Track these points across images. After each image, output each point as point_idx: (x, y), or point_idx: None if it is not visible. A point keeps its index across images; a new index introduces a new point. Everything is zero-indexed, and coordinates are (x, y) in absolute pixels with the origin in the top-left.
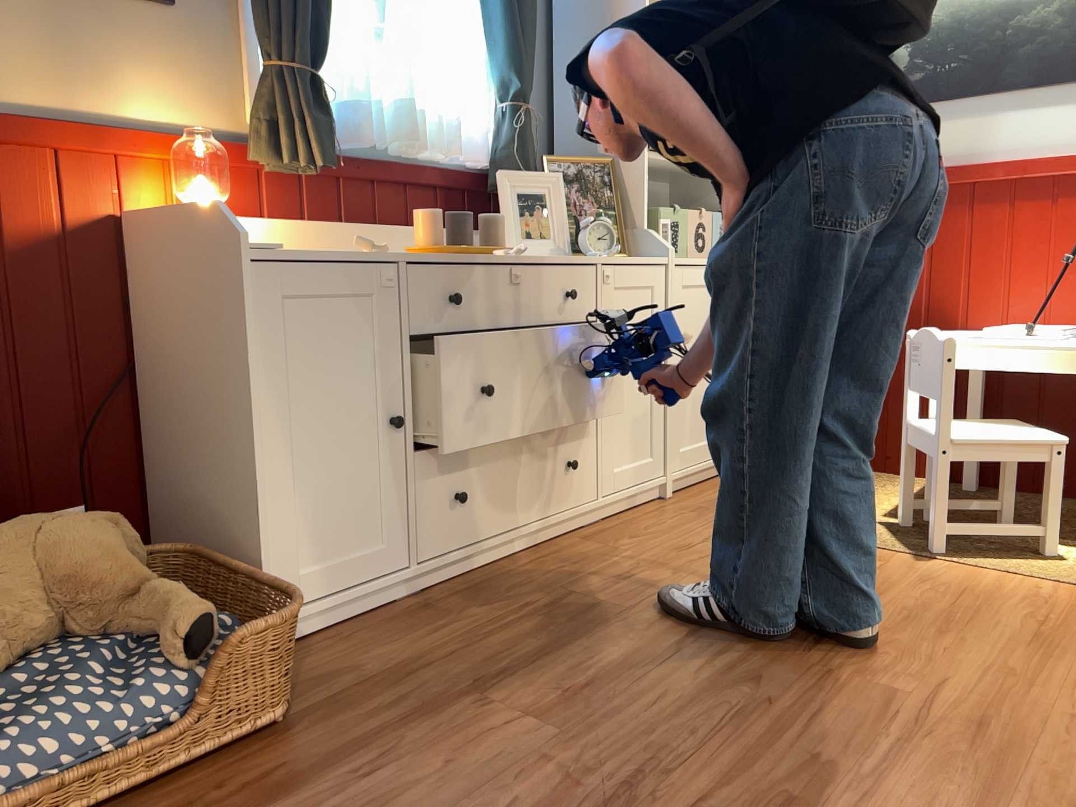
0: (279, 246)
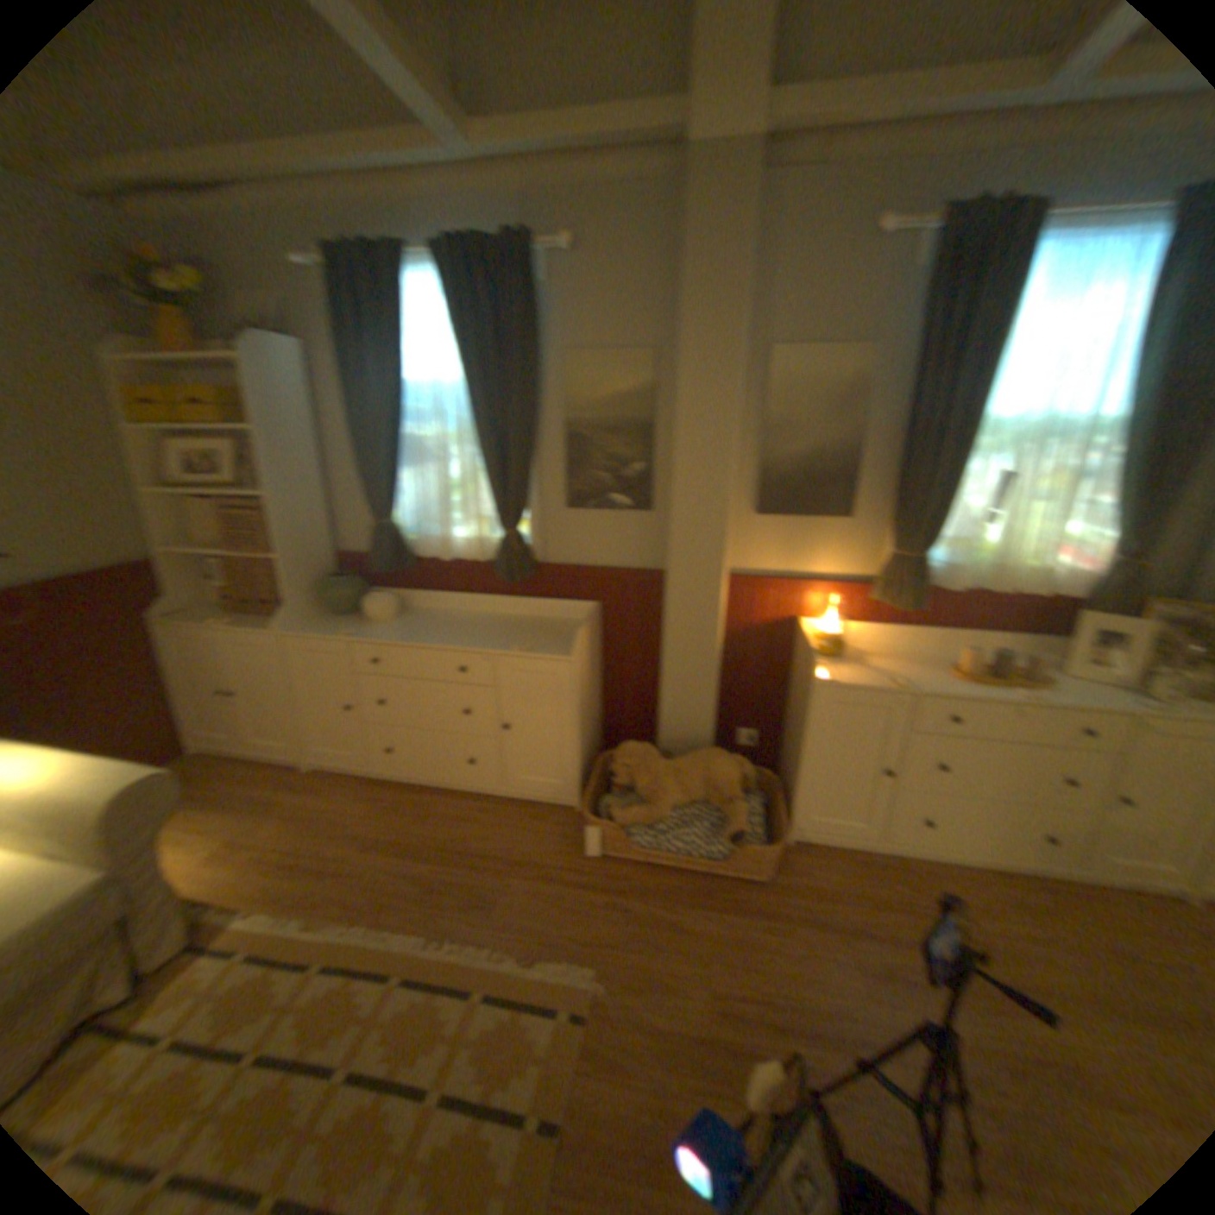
0: (834, 679)
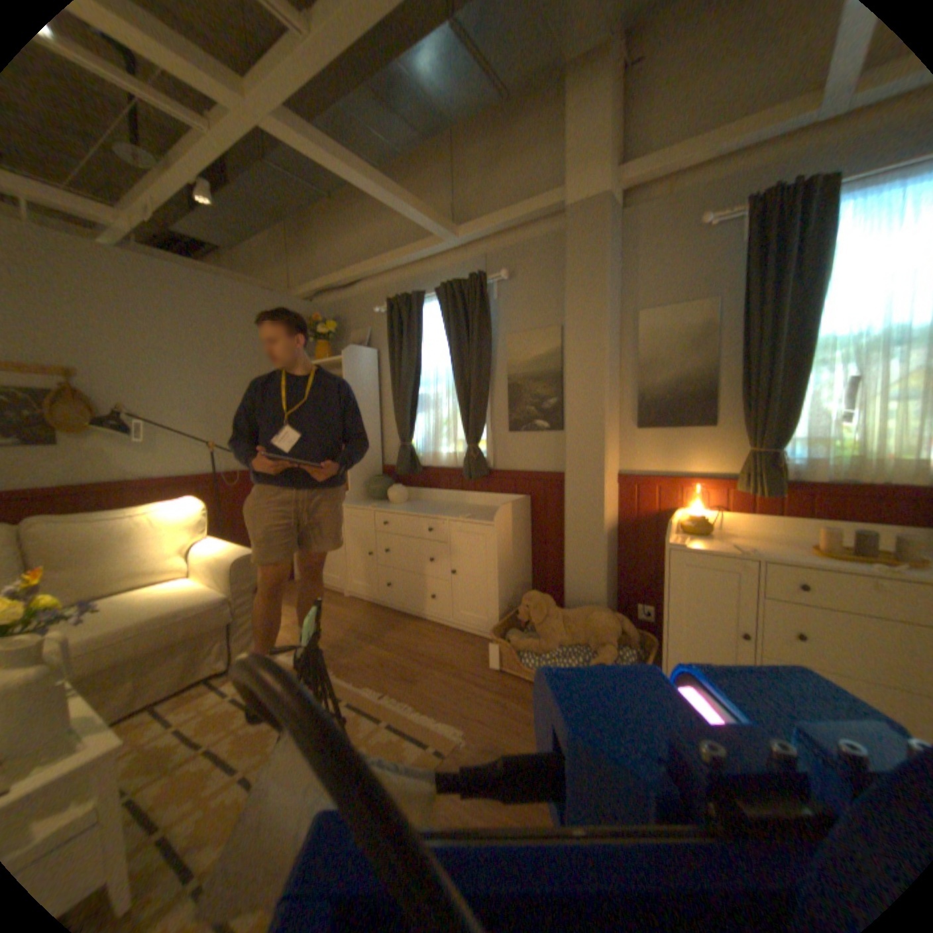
0: (687, 545)
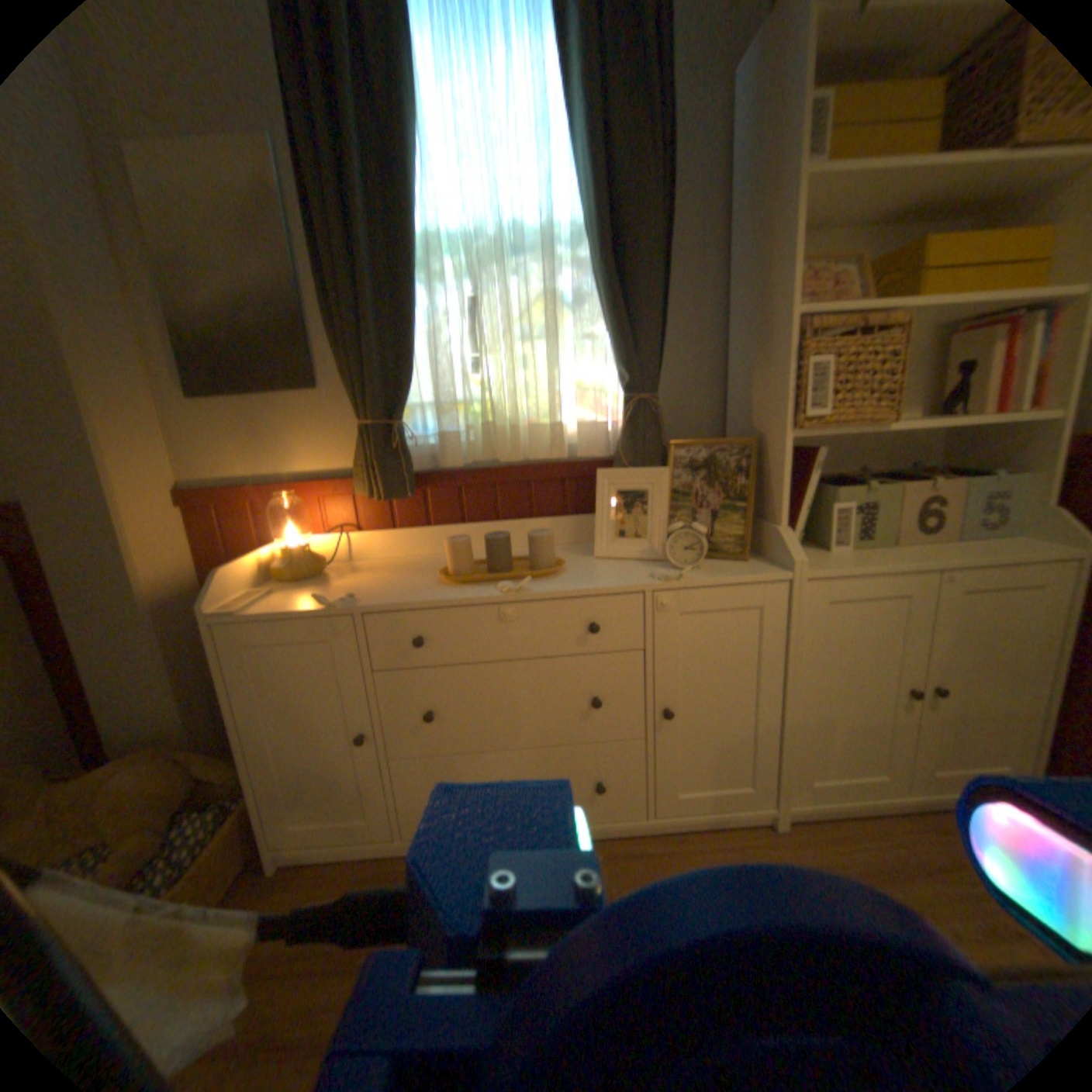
0: (240, 610)
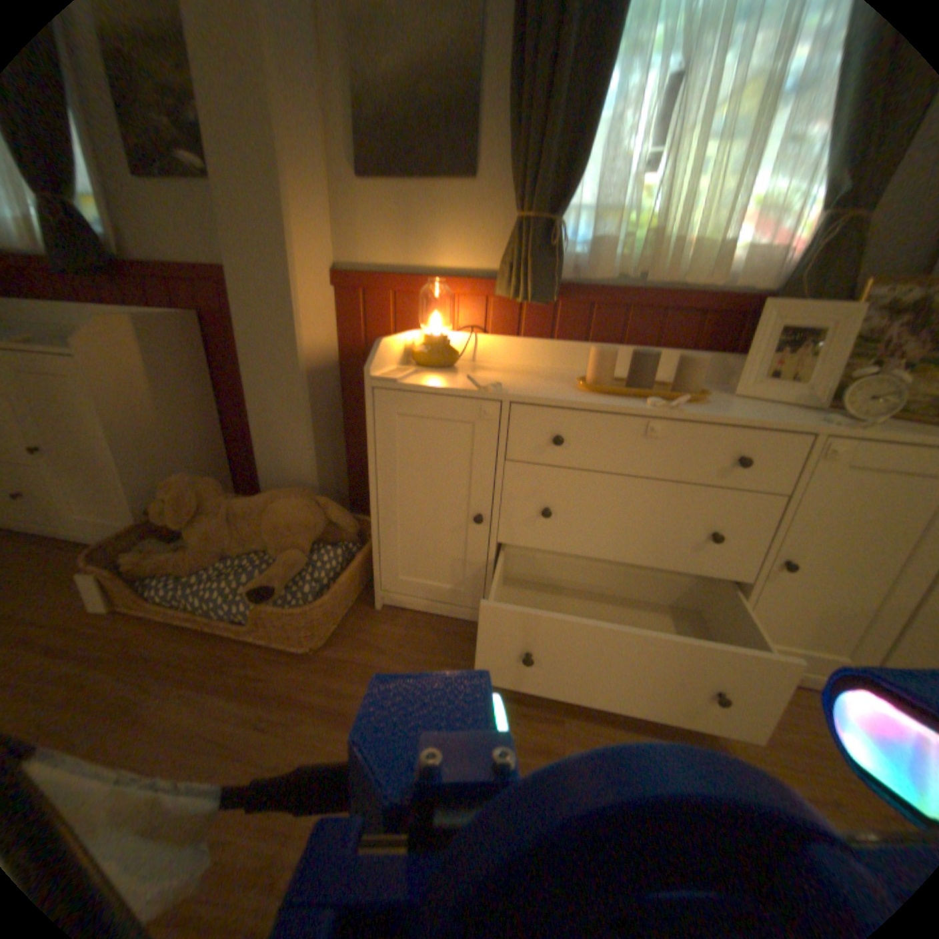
0: (401, 379)
